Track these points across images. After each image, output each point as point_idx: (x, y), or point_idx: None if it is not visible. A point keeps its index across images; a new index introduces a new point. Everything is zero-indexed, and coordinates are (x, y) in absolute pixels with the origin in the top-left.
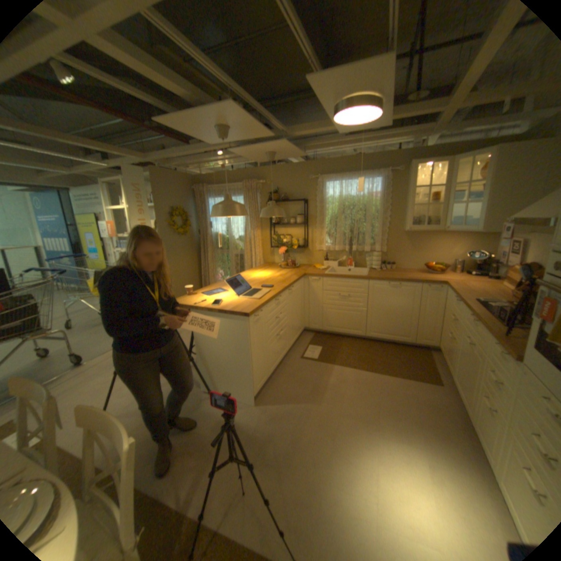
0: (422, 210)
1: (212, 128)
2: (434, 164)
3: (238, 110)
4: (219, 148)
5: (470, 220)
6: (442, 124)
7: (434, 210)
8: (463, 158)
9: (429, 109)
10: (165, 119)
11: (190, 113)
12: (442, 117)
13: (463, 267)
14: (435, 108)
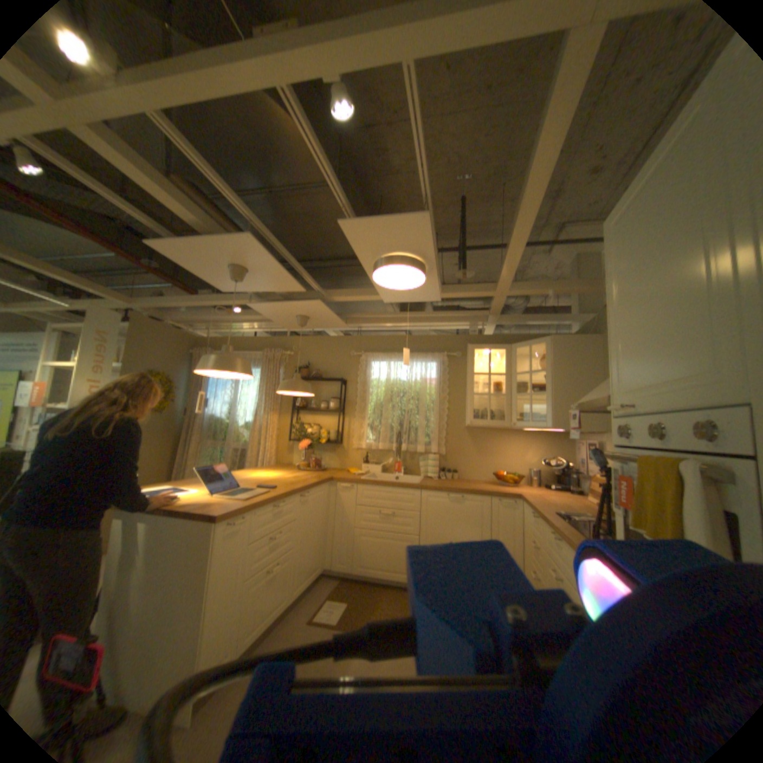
0: (484, 404)
1: (225, 267)
2: (493, 353)
3: (259, 247)
4: (238, 304)
5: (538, 418)
6: (494, 312)
7: (497, 405)
8: (521, 349)
9: (478, 291)
10: (163, 243)
11: (197, 241)
12: (493, 303)
13: (540, 480)
14: (484, 292)
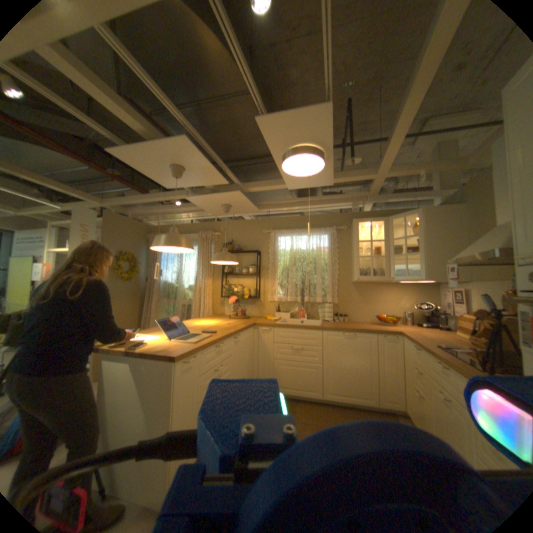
0: (366, 264)
1: (168, 168)
2: (372, 225)
3: (193, 147)
4: (178, 199)
5: (411, 273)
6: (374, 192)
7: (377, 264)
8: (396, 220)
9: (363, 175)
10: (120, 150)
11: (146, 146)
12: (373, 185)
13: (413, 320)
14: (367, 175)
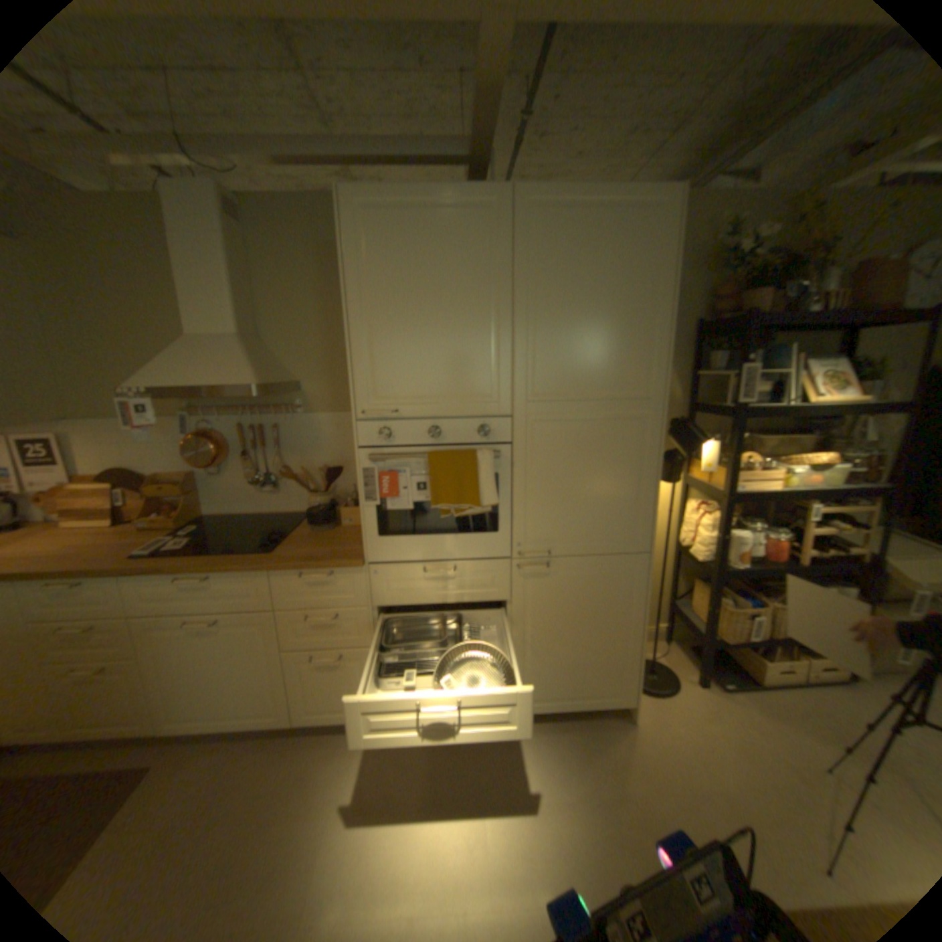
0: None
1: None
2: None
3: None
4: None
5: None
6: None
7: None
8: None
9: None
10: None
11: None
12: None
13: None
14: None
